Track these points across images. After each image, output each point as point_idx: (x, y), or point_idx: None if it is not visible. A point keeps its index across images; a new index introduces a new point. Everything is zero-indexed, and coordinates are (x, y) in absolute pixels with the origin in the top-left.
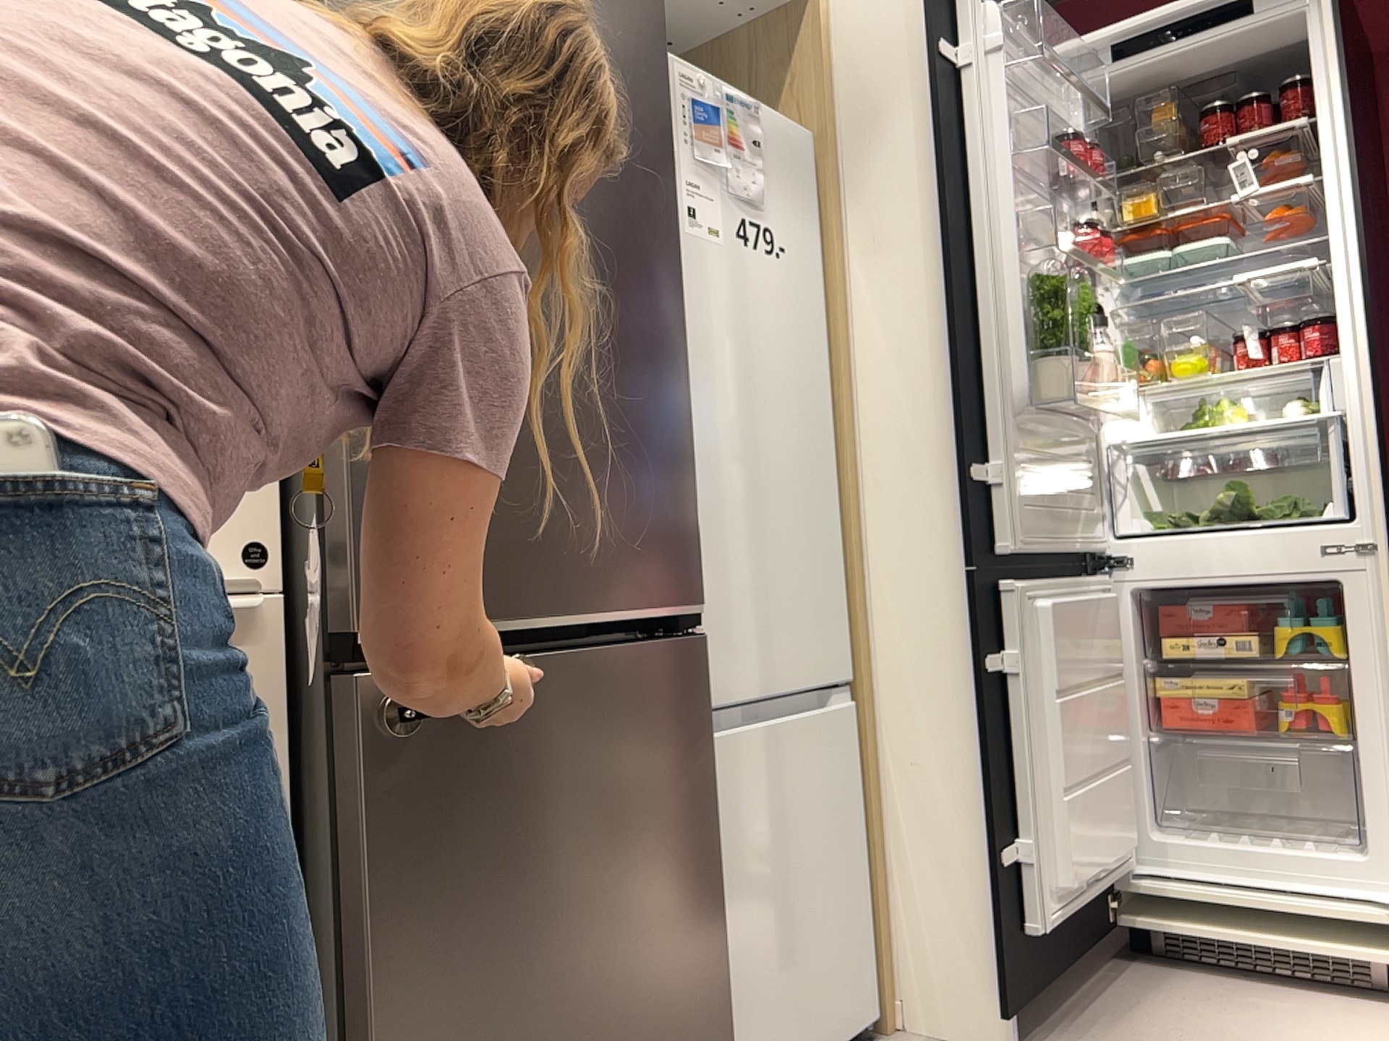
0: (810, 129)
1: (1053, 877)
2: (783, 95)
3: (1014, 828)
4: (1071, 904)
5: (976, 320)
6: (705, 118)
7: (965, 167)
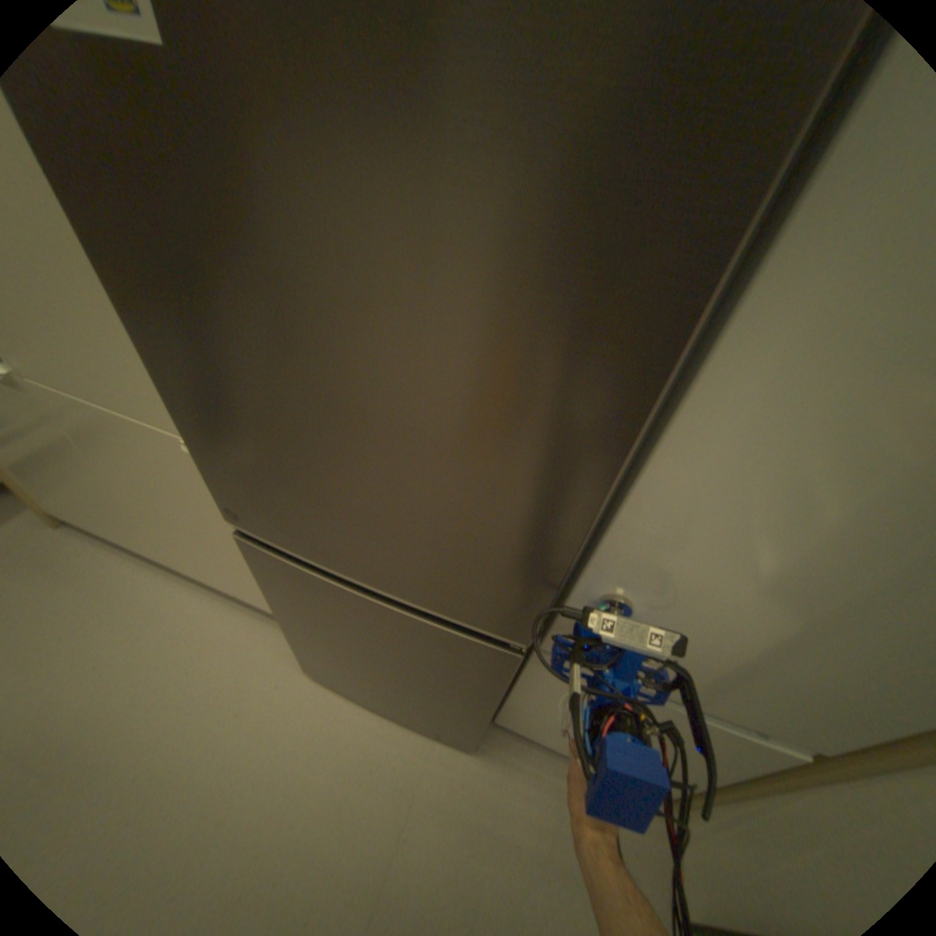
0: None
1: None
2: None
3: None
4: None
5: None
6: None
7: None
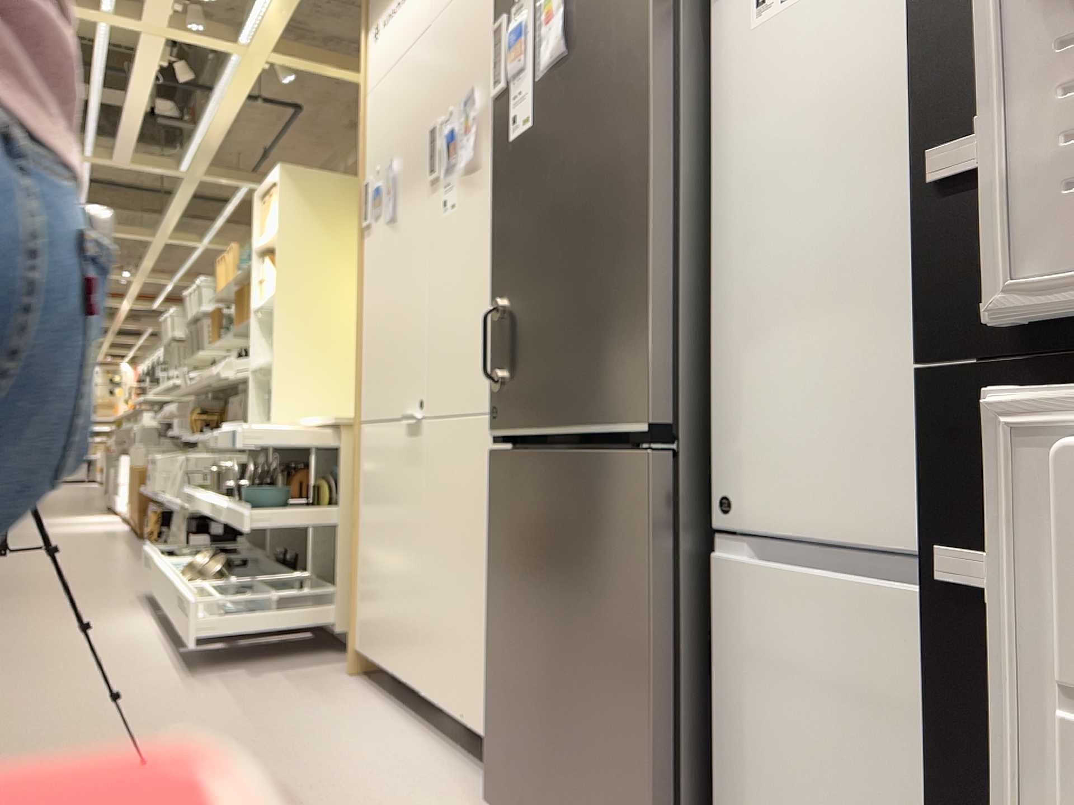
0: None
1: None
2: None
3: None
4: None
5: None
6: None
7: None
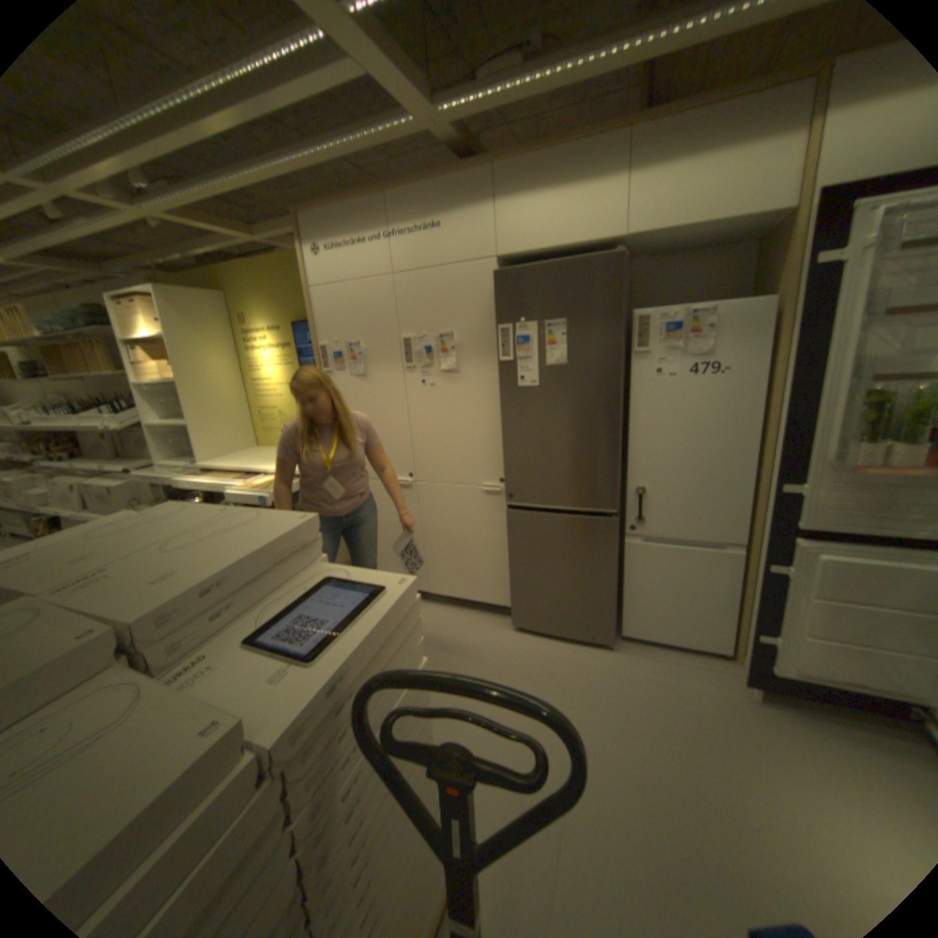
0: (785, 289)
1: (794, 663)
2: (784, 265)
3: (777, 634)
4: (811, 681)
5: (814, 414)
6: (672, 329)
7: (829, 327)
